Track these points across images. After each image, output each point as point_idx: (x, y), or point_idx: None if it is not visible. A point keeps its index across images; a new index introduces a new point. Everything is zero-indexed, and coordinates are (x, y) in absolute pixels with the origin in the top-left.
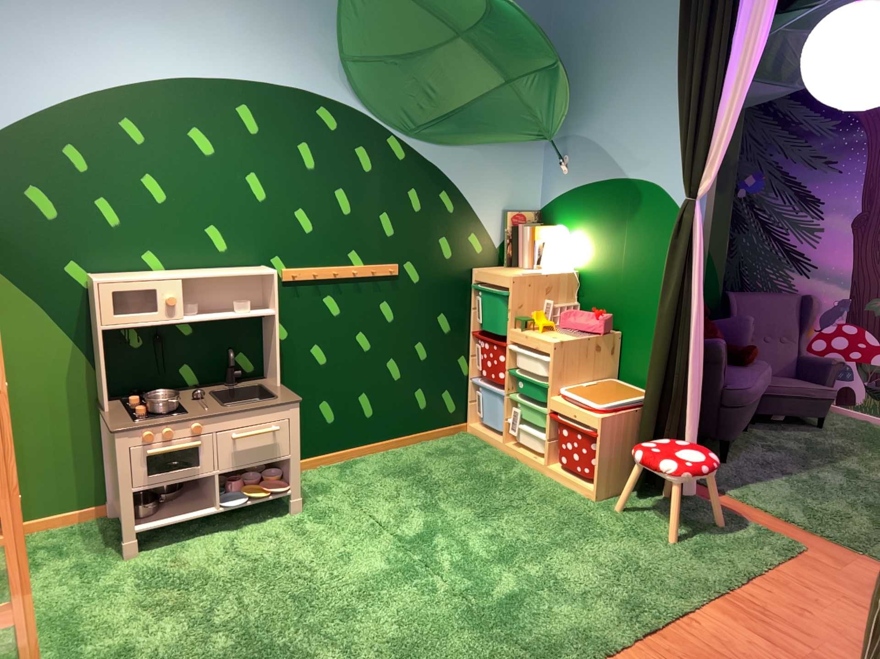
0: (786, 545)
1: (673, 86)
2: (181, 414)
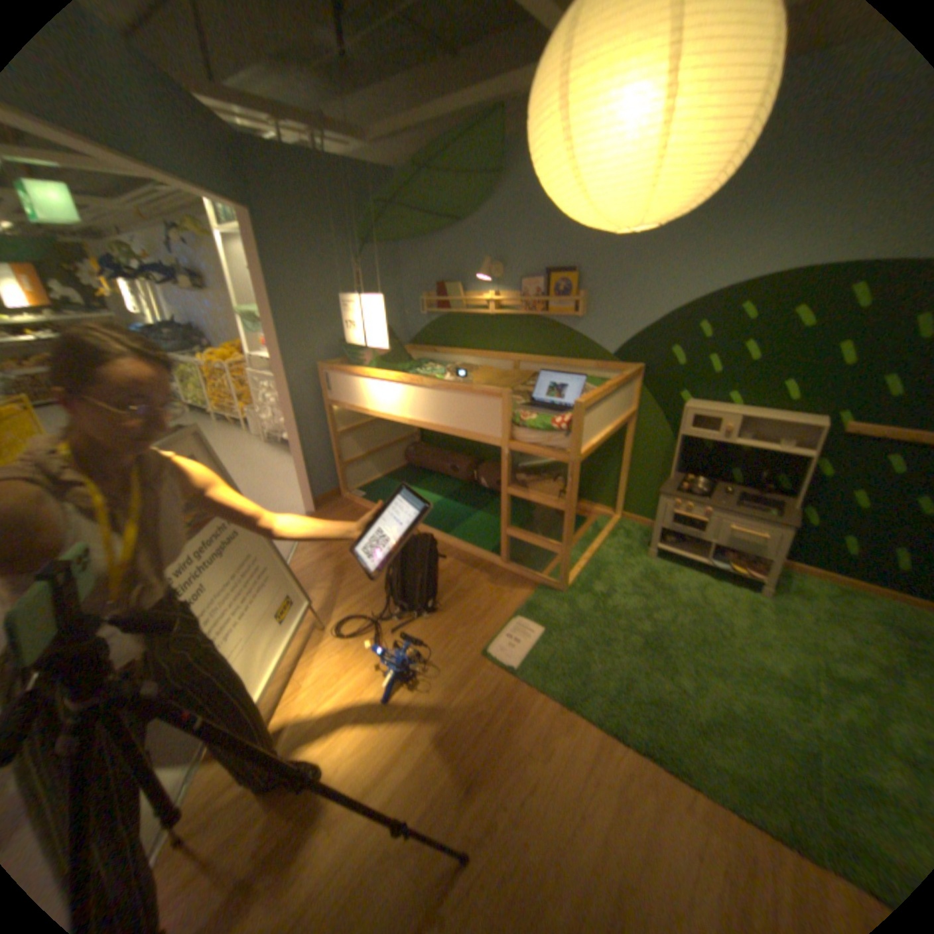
0: None
1: None
2: (704, 499)
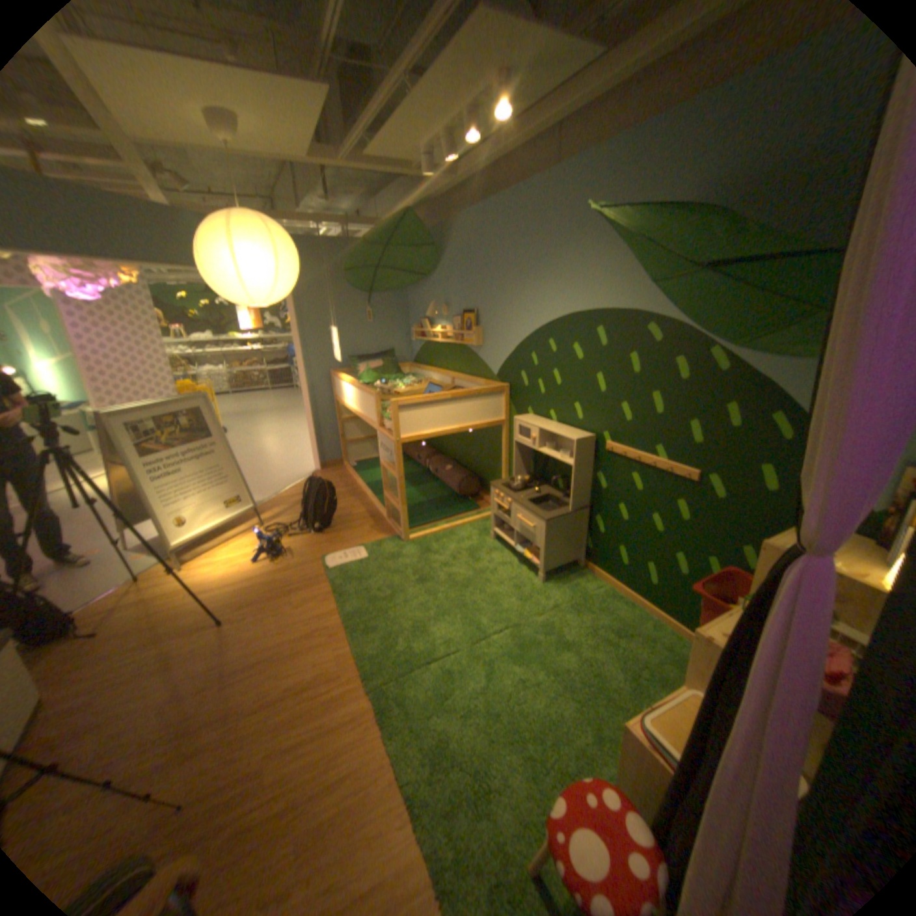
0: None
1: None
2: (512, 493)
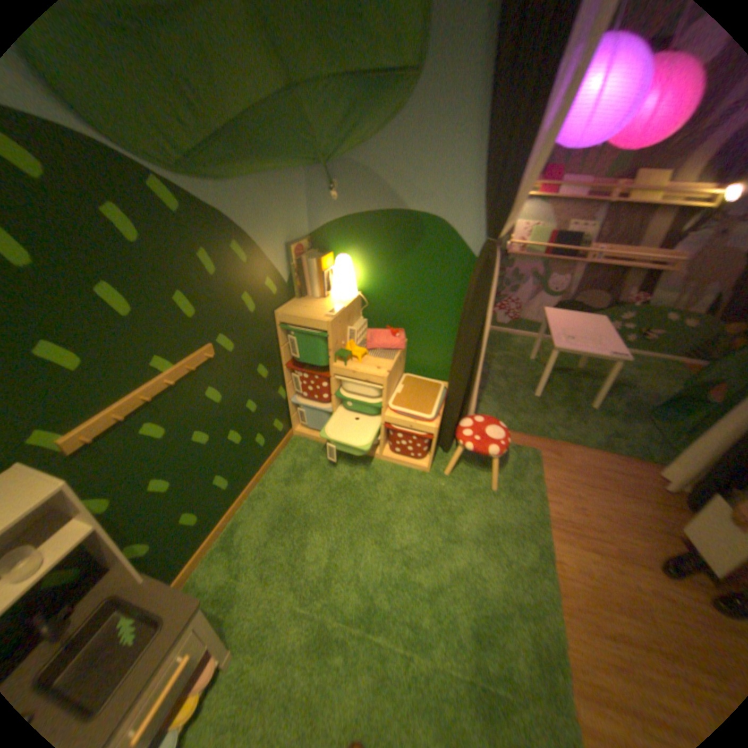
0: (533, 455)
1: (465, 114)
2: None
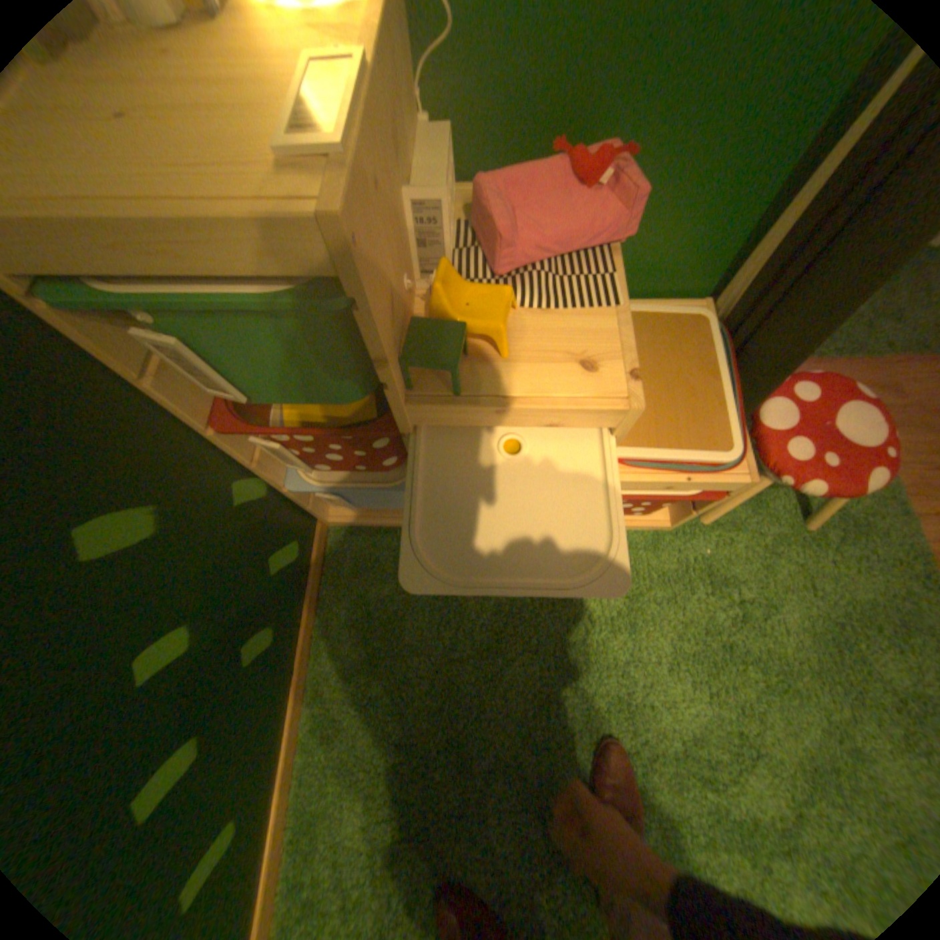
0: None
1: None
2: None
